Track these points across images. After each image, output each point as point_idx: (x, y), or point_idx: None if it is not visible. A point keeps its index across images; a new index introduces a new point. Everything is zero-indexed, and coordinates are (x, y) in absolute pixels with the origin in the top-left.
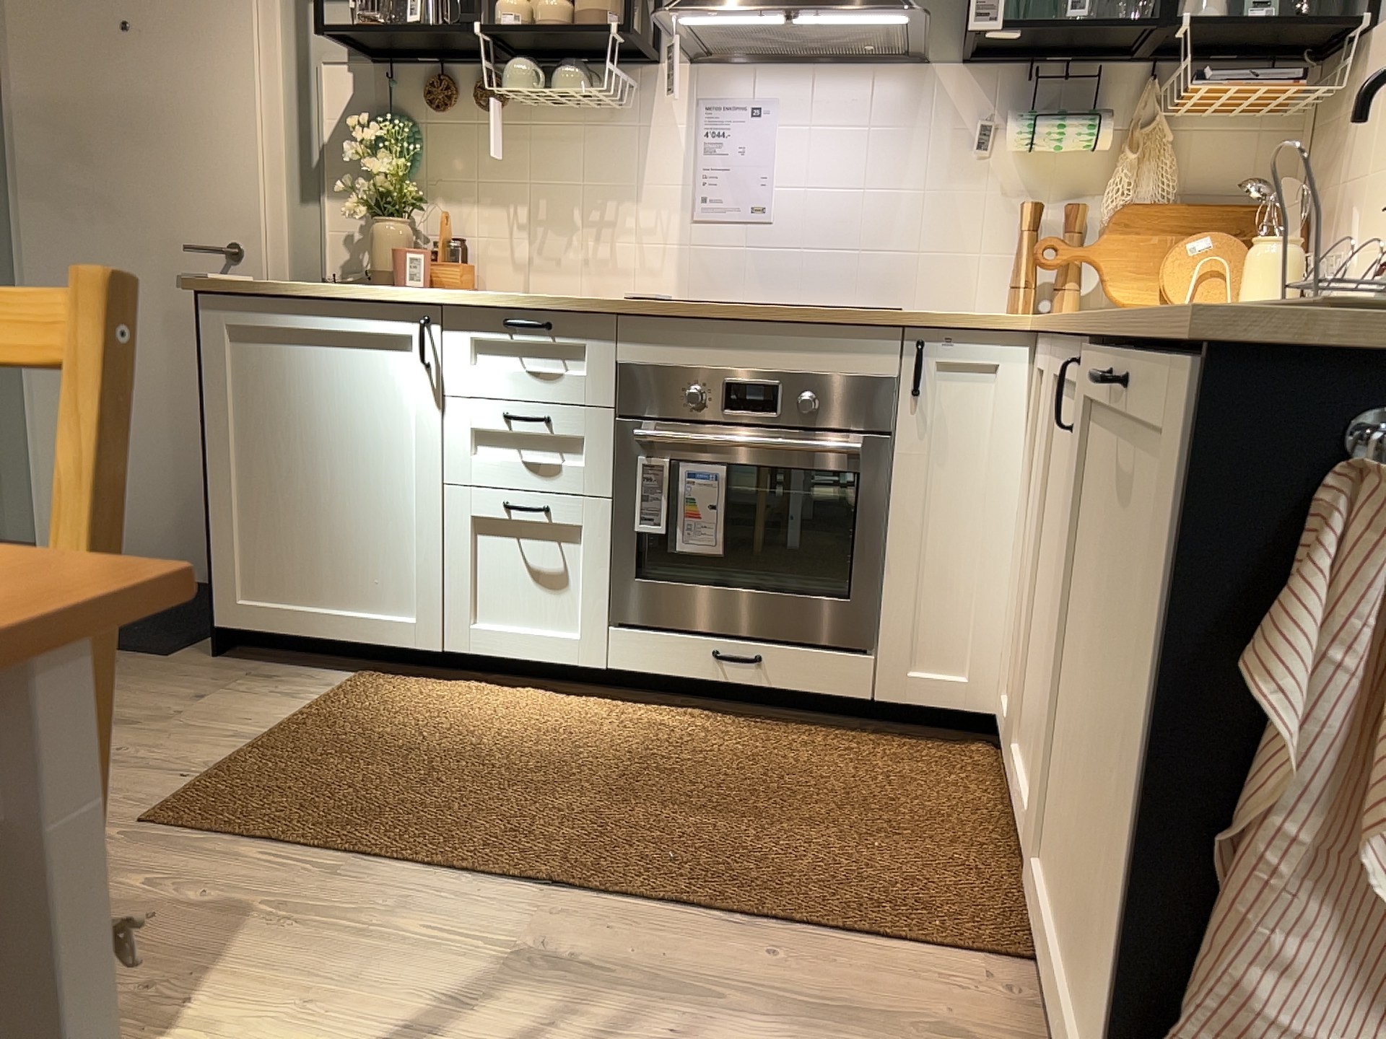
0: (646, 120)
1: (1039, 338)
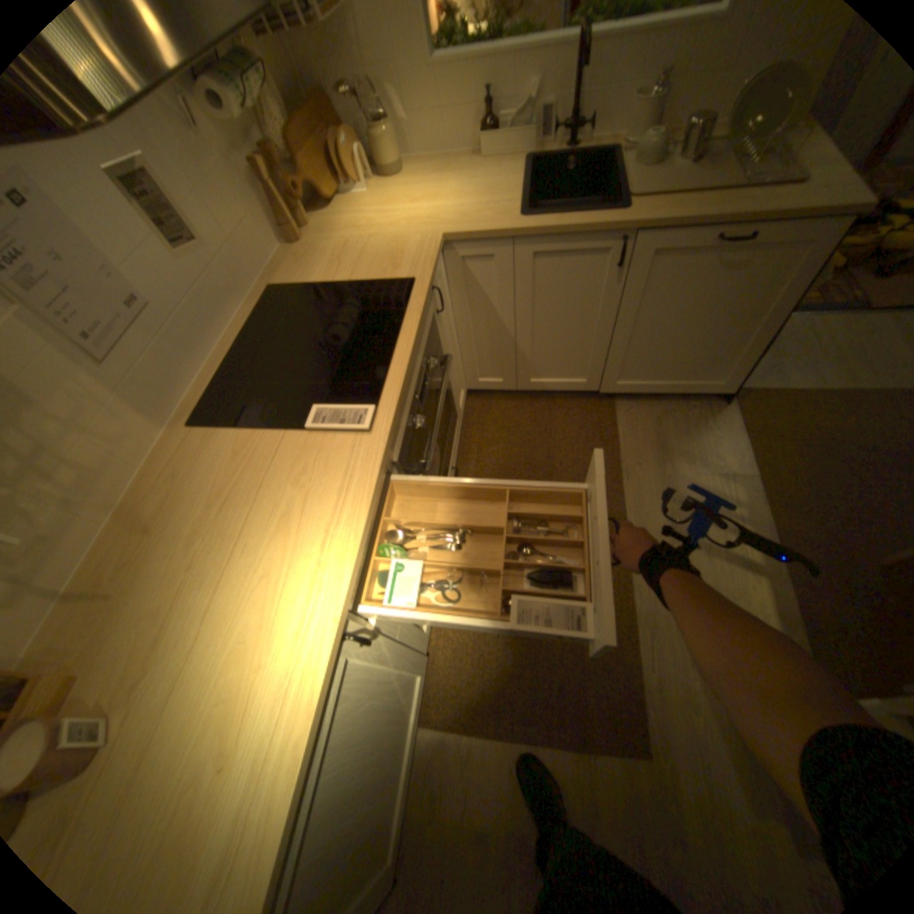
0: None
1: (452, 240)
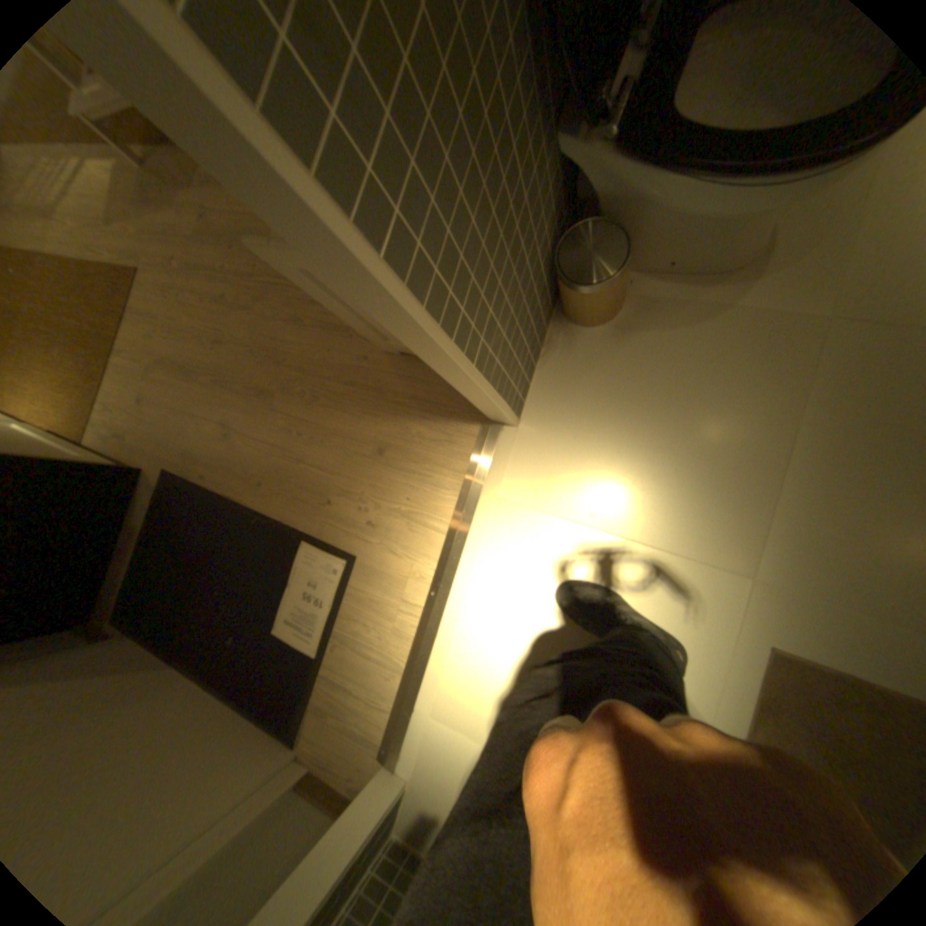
0: None
1: None
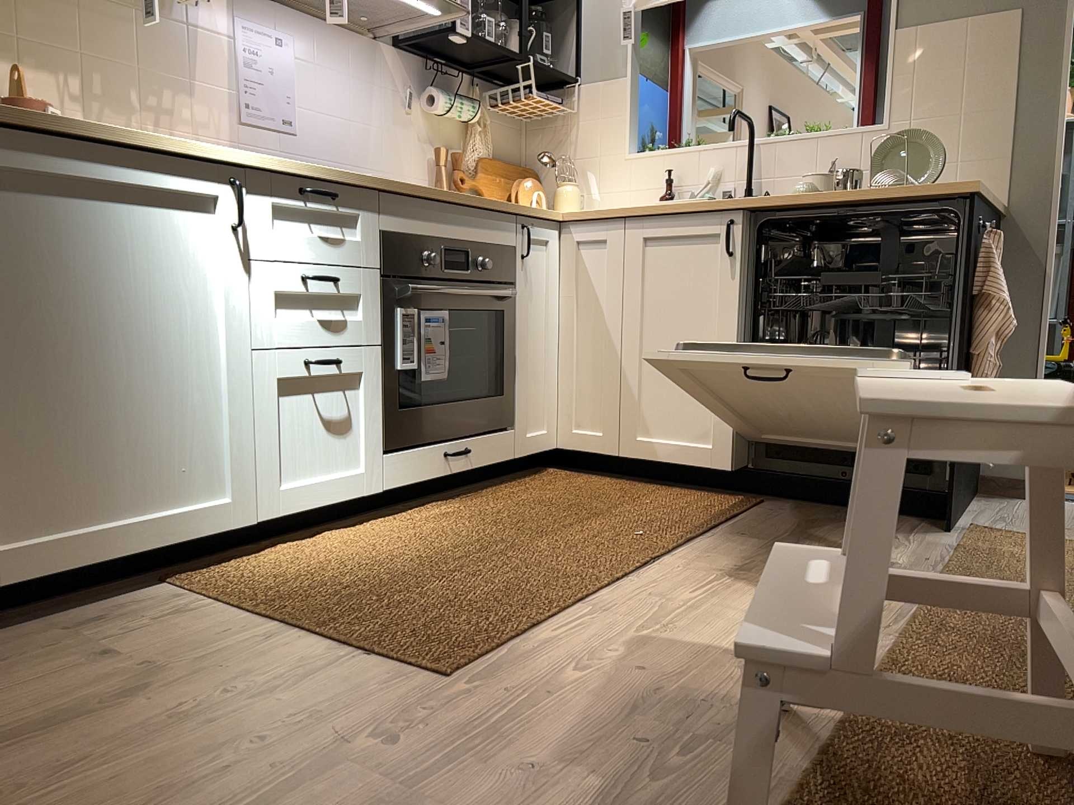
0: (198, 26)
1: (571, 222)
